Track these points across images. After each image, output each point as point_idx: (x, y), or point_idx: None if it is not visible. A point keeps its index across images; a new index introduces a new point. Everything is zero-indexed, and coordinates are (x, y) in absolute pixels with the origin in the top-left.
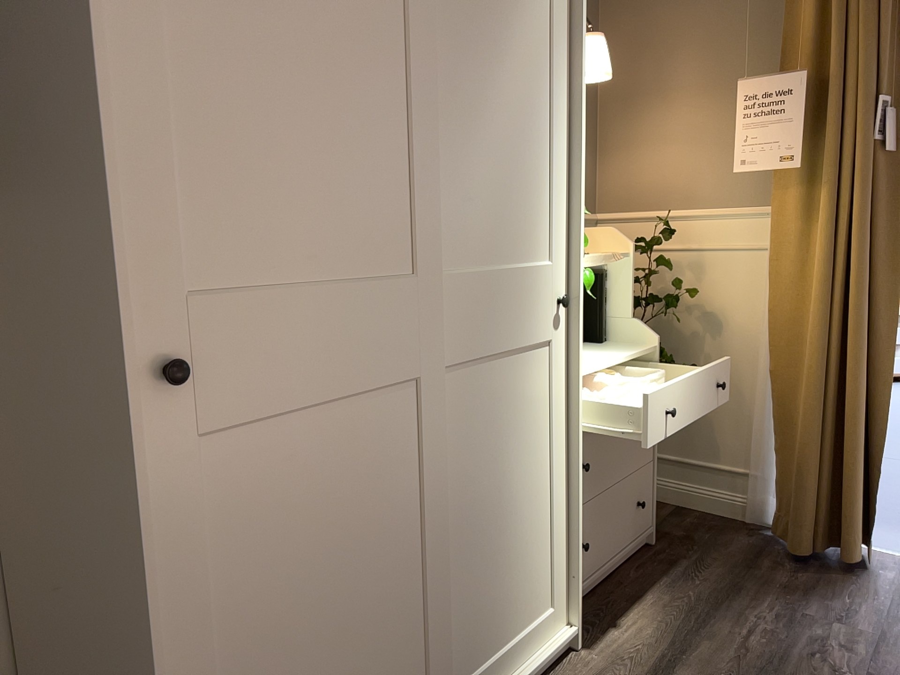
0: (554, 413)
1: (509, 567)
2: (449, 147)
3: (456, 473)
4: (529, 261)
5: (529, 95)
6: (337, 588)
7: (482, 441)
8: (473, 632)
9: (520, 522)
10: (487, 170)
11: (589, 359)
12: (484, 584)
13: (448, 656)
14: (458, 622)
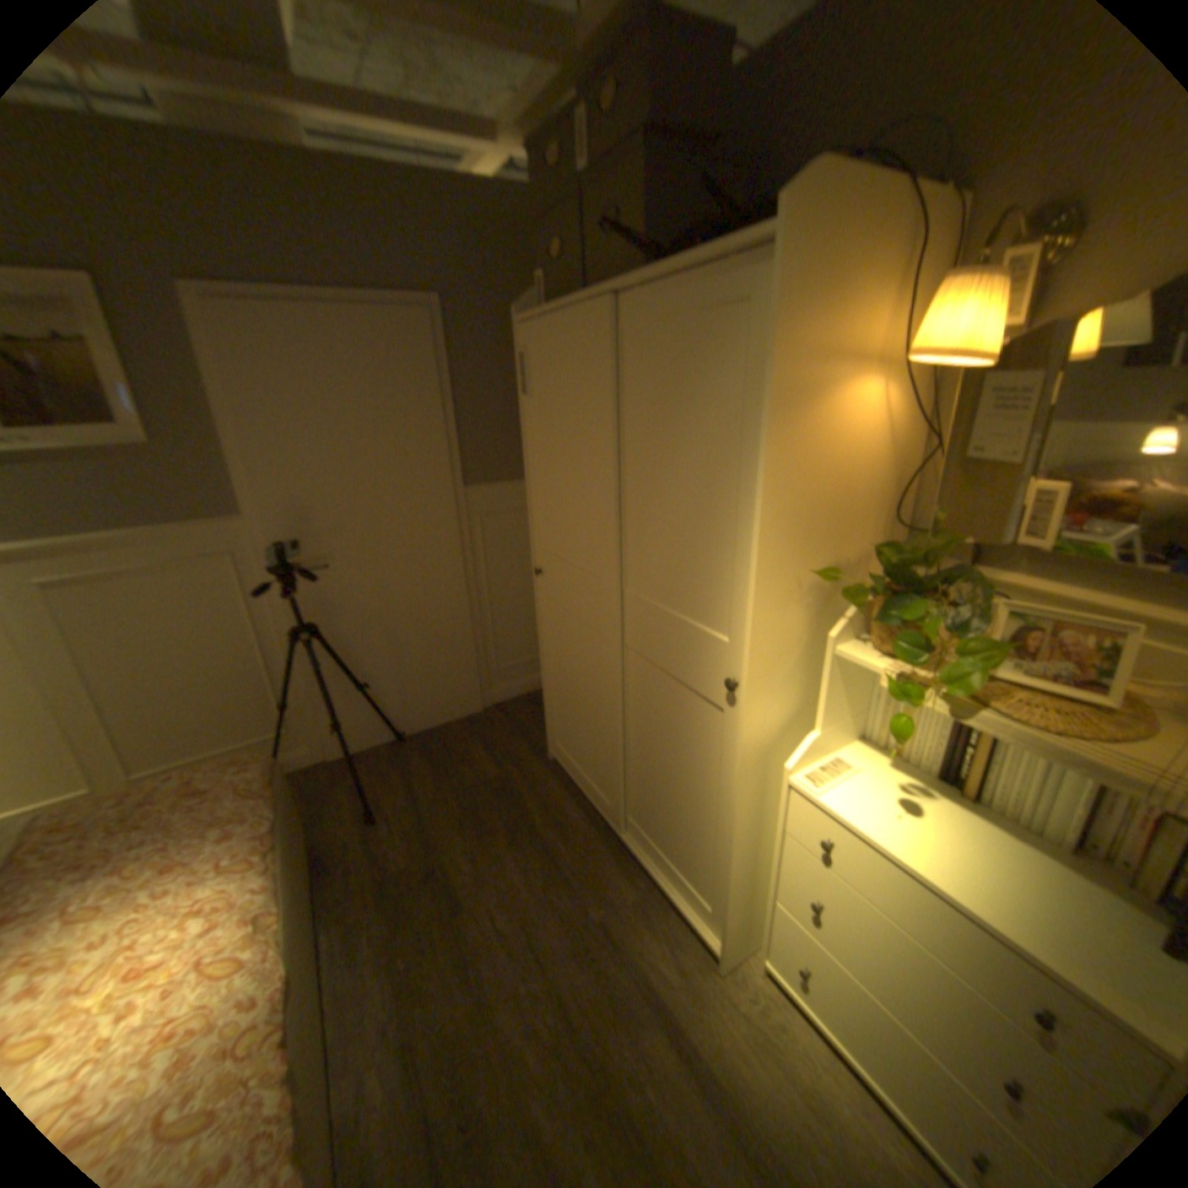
0: (723, 776)
1: (672, 824)
2: (634, 507)
3: (635, 714)
4: (702, 622)
5: (711, 464)
6: (575, 691)
7: (653, 716)
8: (643, 816)
9: (683, 810)
10: (662, 529)
11: (922, 851)
12: (651, 802)
13: (624, 799)
14: (635, 796)
